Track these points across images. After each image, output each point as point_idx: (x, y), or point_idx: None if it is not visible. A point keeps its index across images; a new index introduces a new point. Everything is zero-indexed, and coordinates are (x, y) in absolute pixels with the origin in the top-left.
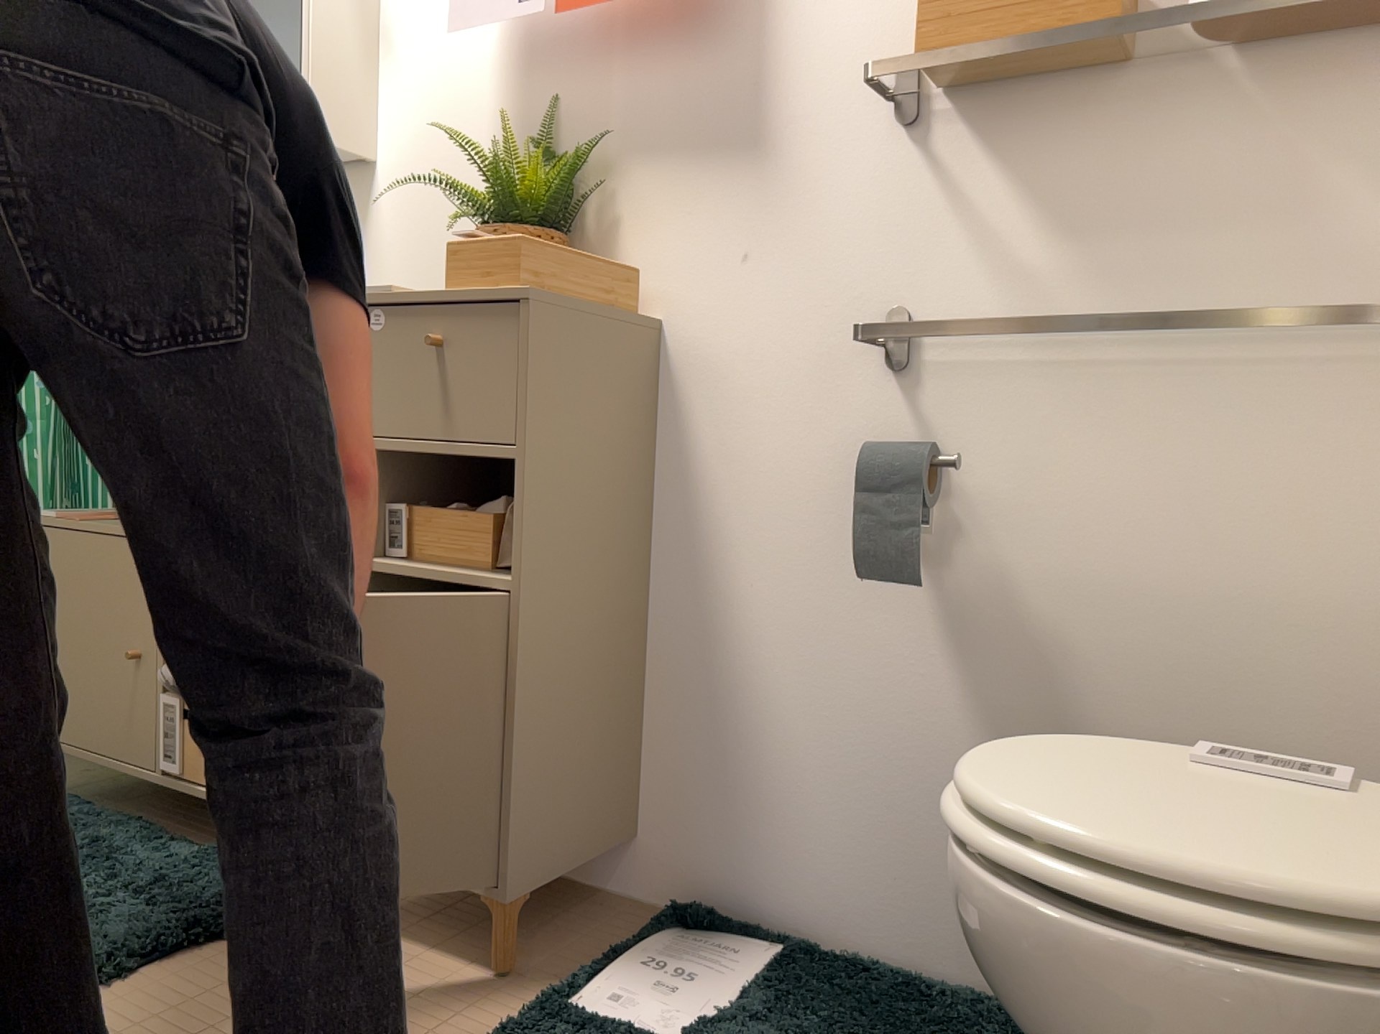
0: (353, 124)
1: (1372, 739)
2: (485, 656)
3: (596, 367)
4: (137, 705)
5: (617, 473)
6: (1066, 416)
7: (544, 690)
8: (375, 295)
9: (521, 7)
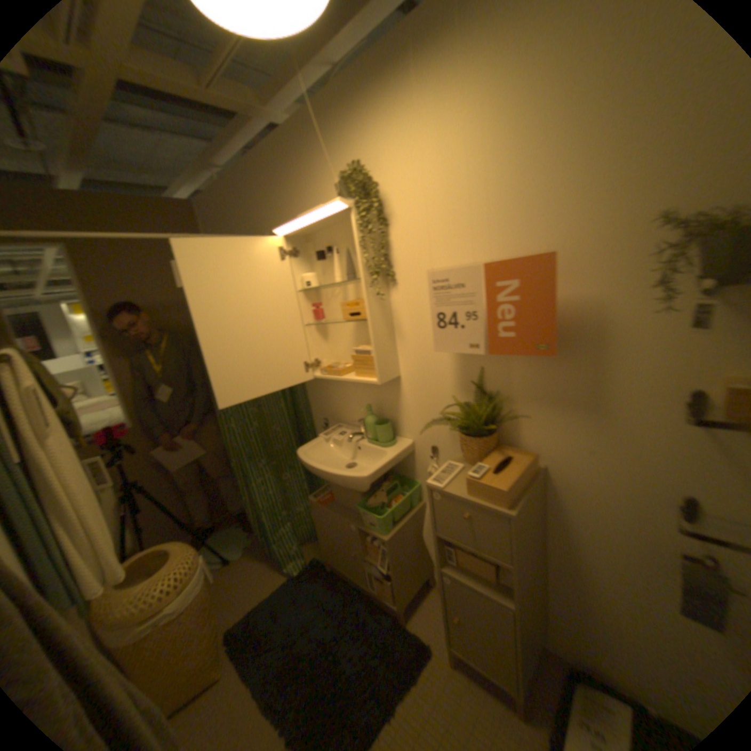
0: (390, 368)
1: None
2: (504, 627)
3: (532, 510)
4: (356, 568)
5: (539, 534)
6: None
7: (527, 631)
8: (435, 487)
9: (470, 348)
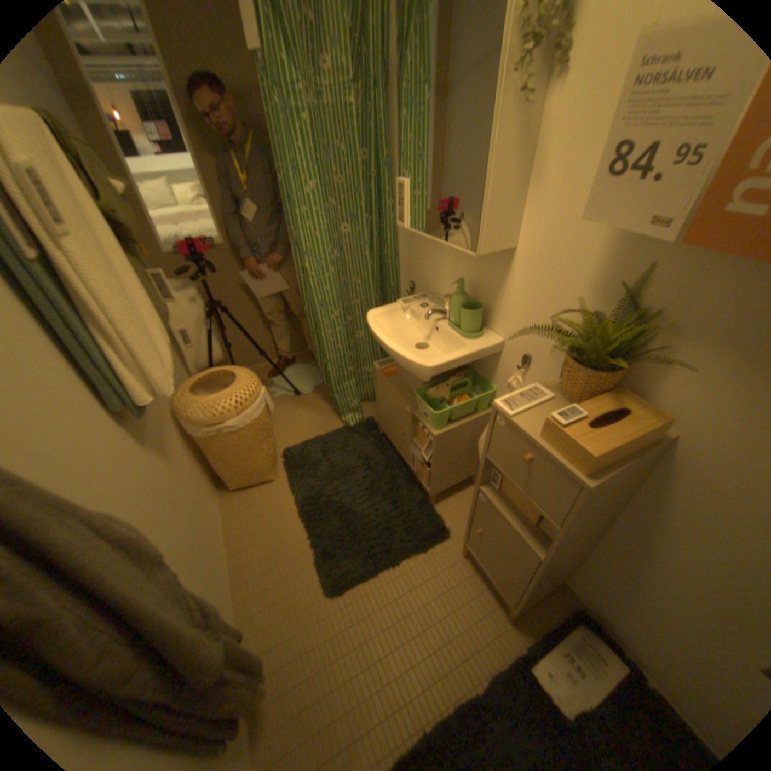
0: (507, 231)
1: None
2: (527, 564)
3: (624, 482)
4: (404, 443)
5: (618, 504)
6: None
7: (551, 577)
8: (503, 410)
9: (653, 222)
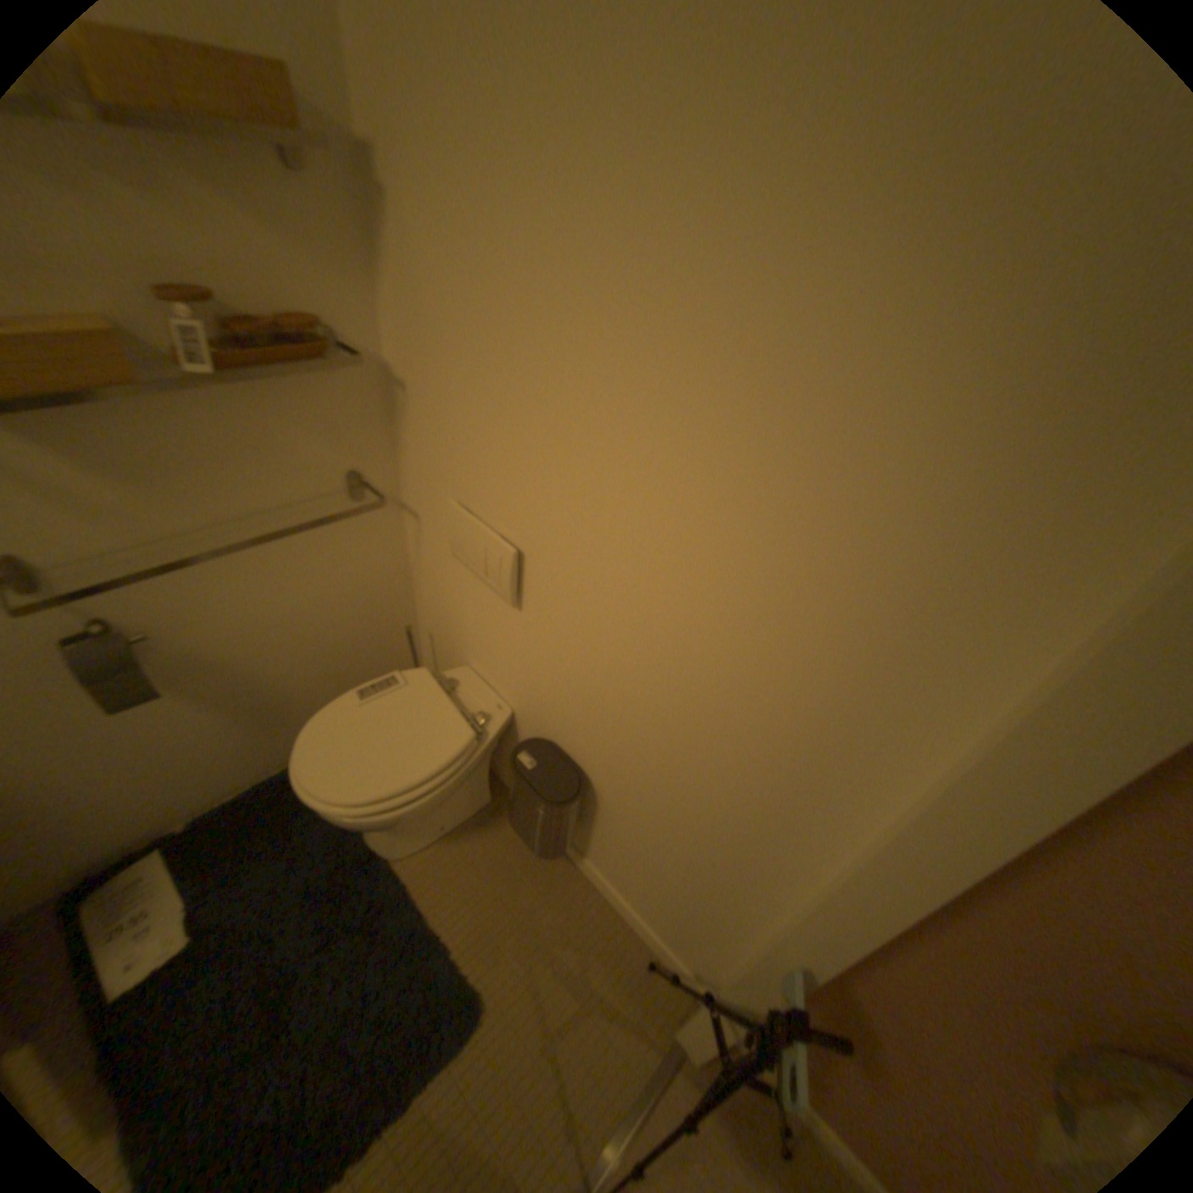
0: None
1: (361, 623)
2: None
3: None
4: None
5: None
6: (179, 574)
7: None
8: None
9: None
